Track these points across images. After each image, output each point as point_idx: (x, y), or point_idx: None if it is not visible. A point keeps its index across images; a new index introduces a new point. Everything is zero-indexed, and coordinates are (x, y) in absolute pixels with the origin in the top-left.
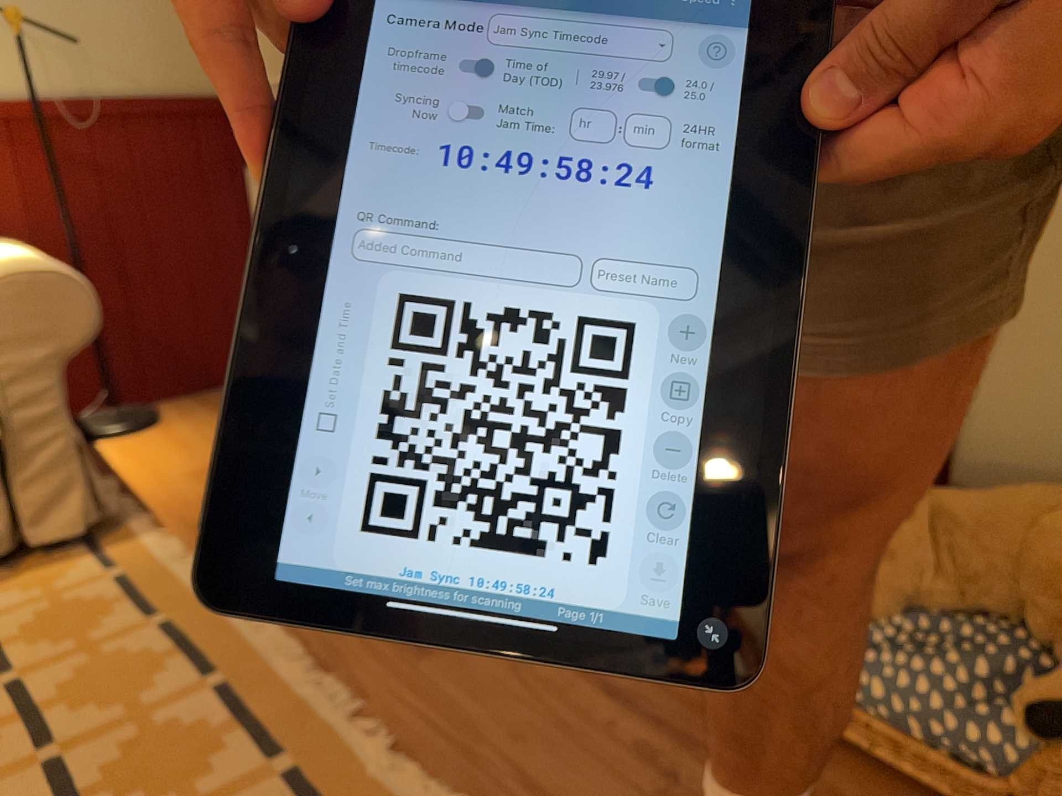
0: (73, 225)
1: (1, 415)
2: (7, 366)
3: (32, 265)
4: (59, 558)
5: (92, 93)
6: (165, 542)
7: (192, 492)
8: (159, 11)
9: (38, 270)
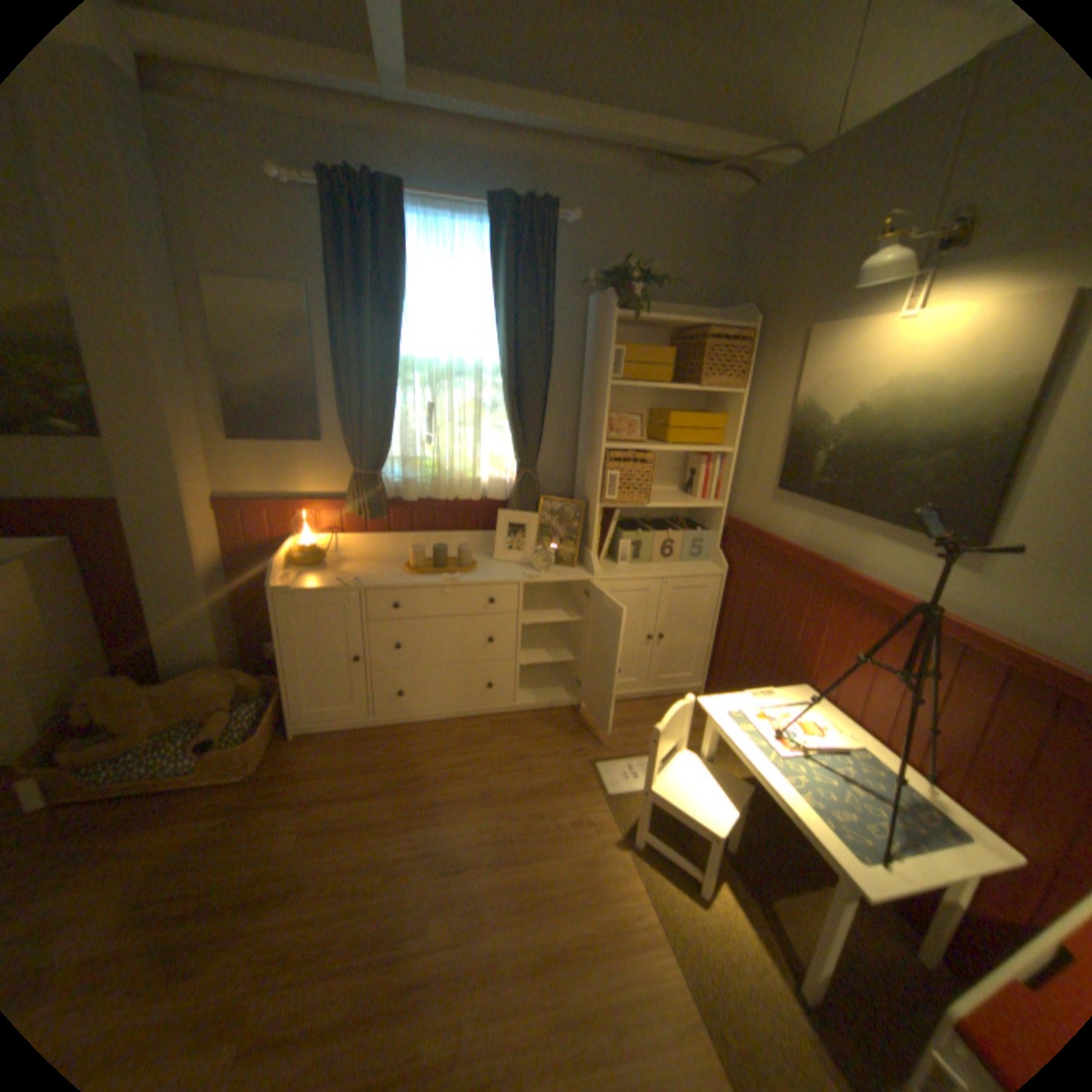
0: None
1: None
2: None
3: None
4: None
5: None
6: None
7: None
8: None
9: None
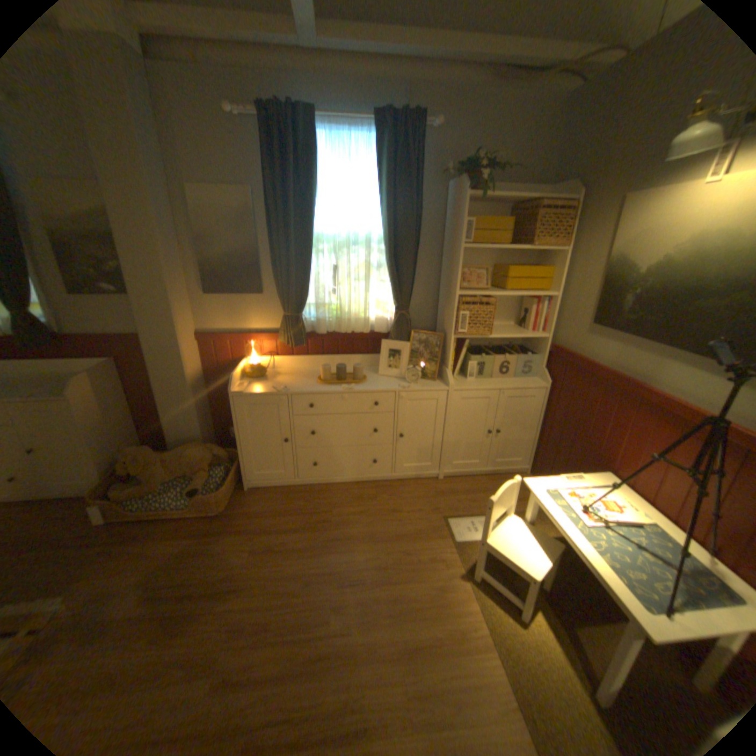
0: None
1: None
2: None
3: None
4: None
5: None
6: None
7: None
8: None
9: None
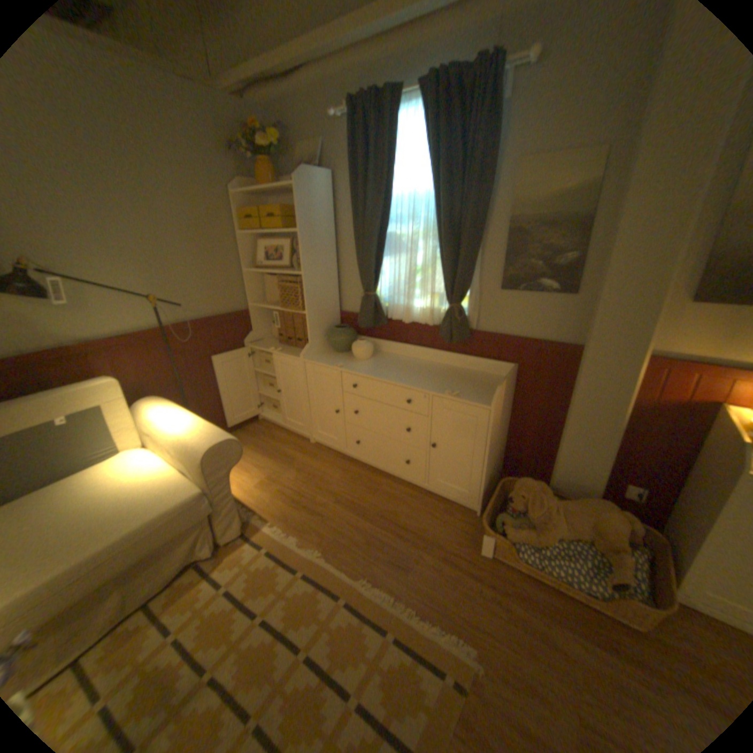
0: (175, 377)
1: (210, 501)
2: (212, 481)
3: (214, 436)
4: (232, 546)
5: (180, 319)
6: (273, 529)
7: (264, 497)
8: (206, 279)
9: (221, 440)
